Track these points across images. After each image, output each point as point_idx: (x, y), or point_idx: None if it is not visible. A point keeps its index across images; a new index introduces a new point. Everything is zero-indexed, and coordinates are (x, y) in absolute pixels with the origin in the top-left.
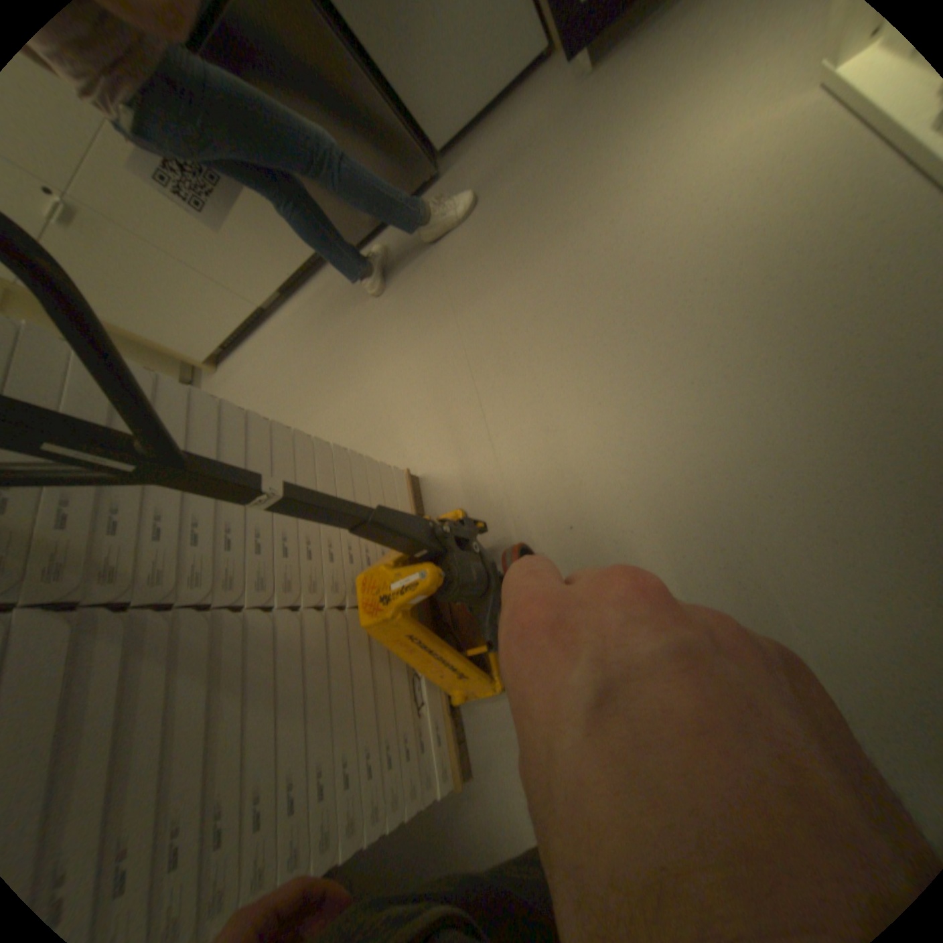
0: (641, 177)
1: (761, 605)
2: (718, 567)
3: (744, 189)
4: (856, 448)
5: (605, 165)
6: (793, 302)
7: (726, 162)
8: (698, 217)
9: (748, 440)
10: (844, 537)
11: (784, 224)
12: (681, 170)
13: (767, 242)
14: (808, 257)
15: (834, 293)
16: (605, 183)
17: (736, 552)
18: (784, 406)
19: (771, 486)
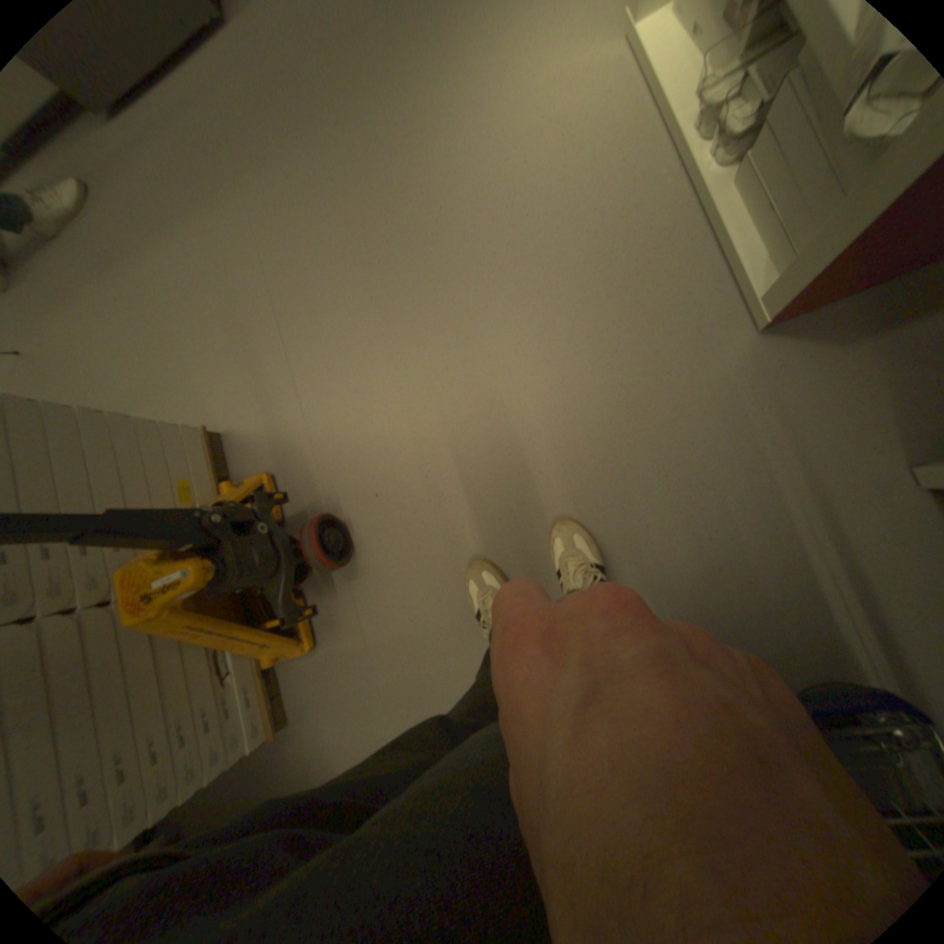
0: (455, 99)
1: (522, 564)
2: (495, 533)
3: (548, 144)
4: (603, 432)
5: (420, 70)
6: (575, 284)
7: (535, 105)
8: (506, 167)
9: (526, 418)
10: (585, 508)
11: (577, 196)
12: (494, 102)
13: (561, 213)
14: (591, 237)
15: (606, 280)
16: (419, 96)
17: (509, 519)
18: (557, 388)
19: (540, 462)
